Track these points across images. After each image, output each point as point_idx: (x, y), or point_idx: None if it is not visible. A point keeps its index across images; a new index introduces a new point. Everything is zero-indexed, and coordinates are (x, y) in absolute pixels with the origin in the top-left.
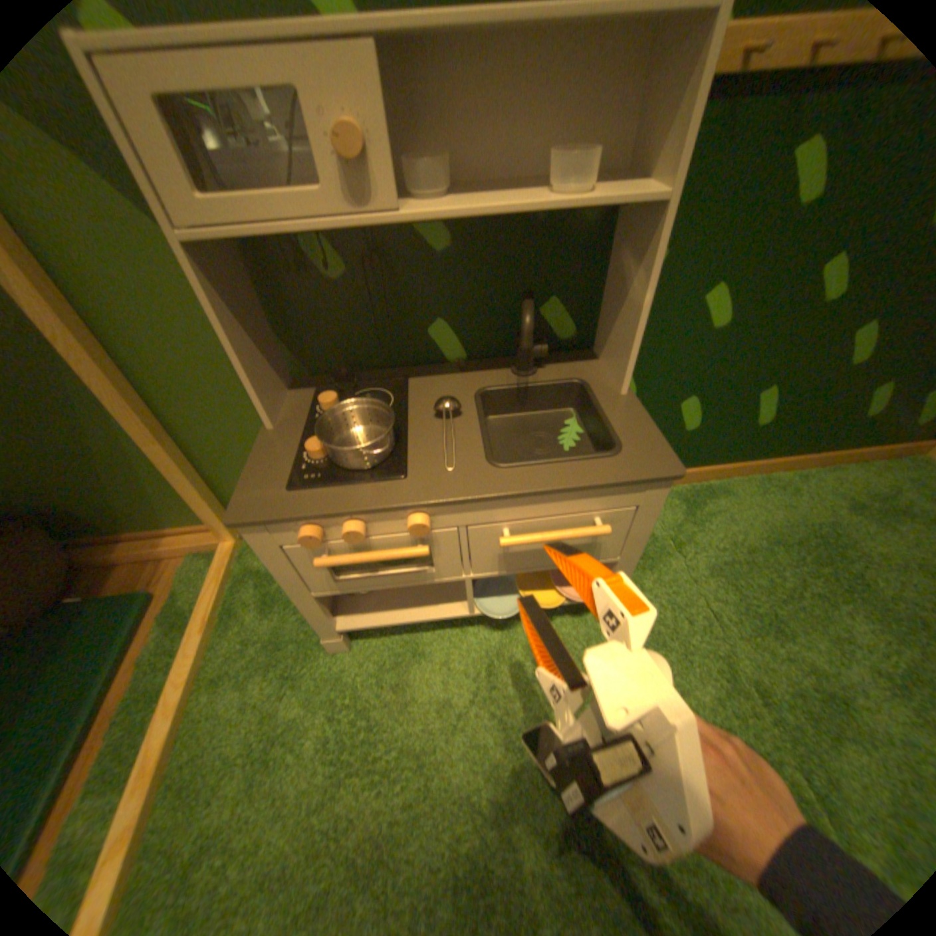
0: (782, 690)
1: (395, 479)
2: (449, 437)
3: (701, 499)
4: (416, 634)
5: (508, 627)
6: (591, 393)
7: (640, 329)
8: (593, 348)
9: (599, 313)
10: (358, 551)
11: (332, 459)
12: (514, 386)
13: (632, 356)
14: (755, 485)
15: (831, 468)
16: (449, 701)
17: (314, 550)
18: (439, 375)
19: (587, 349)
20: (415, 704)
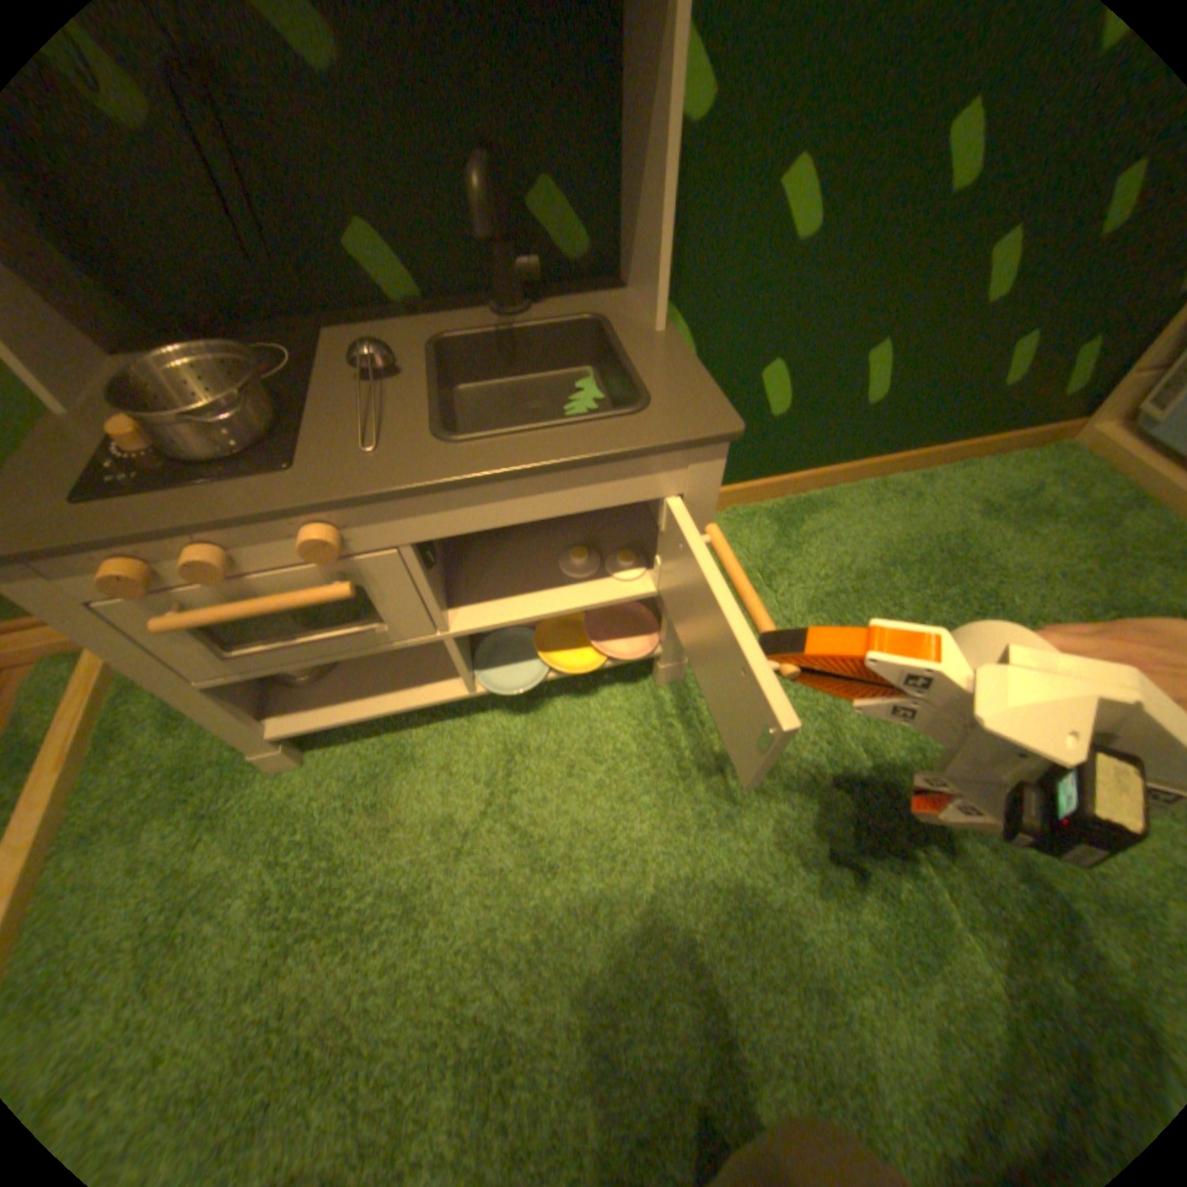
0: (897, 745)
1: (270, 470)
2: (376, 405)
3: (798, 516)
4: (402, 733)
5: (535, 708)
6: (611, 331)
7: (670, 201)
8: (621, 276)
9: (622, 209)
10: (227, 599)
11: (157, 445)
12: (491, 330)
13: (665, 259)
14: (867, 492)
15: (960, 464)
16: (451, 817)
17: (148, 604)
18: (374, 321)
19: (613, 278)
20: (401, 827)
